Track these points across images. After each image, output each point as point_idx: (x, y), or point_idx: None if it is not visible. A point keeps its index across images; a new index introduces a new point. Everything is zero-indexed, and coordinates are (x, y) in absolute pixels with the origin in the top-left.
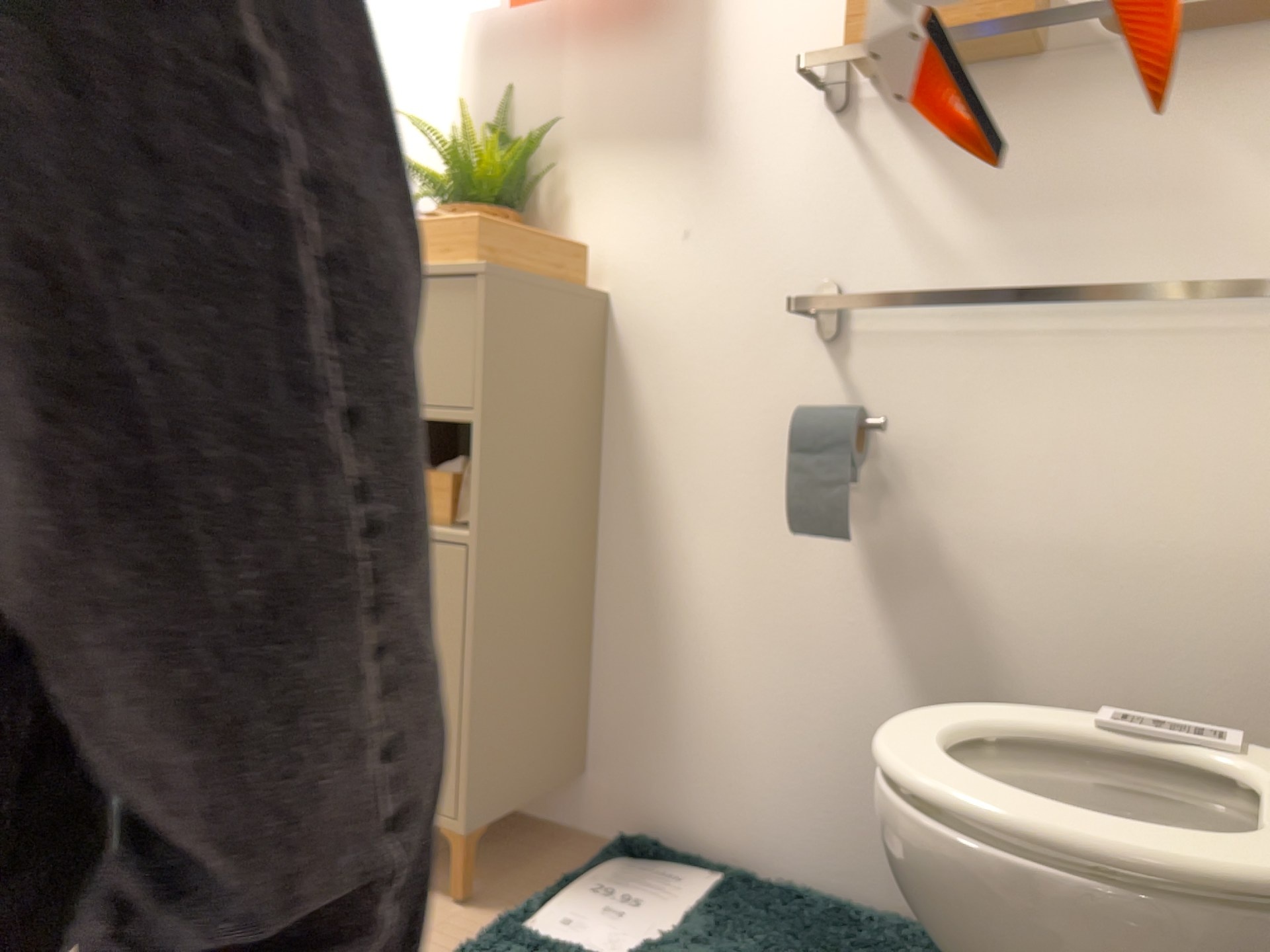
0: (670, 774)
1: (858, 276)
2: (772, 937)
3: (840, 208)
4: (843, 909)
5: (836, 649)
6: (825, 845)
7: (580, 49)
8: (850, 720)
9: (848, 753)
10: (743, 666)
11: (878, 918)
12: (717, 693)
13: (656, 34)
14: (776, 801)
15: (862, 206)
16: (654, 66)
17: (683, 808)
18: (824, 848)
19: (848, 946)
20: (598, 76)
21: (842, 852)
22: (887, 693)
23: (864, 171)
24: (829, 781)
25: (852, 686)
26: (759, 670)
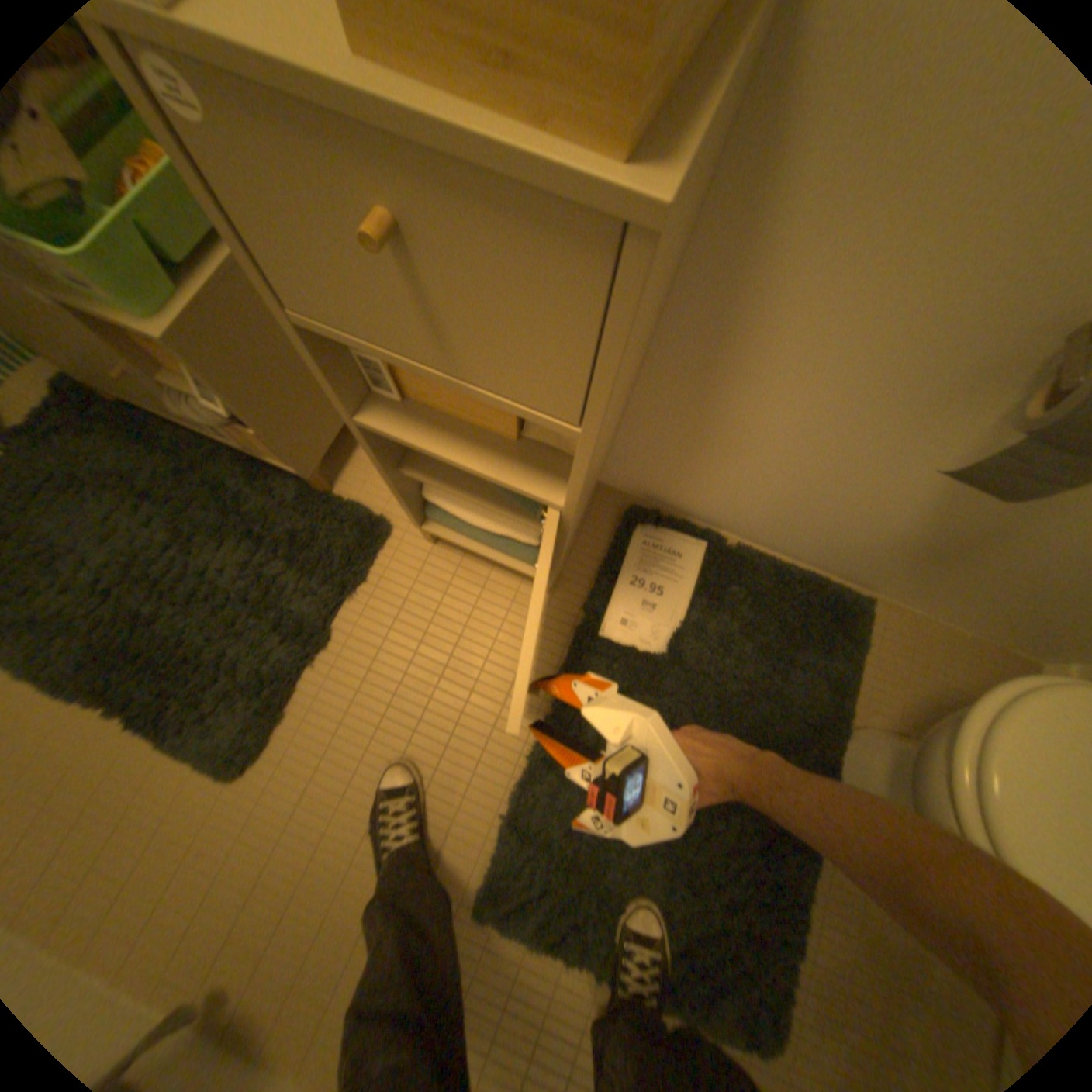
0: (680, 482)
1: None
2: (749, 617)
3: None
4: (786, 575)
5: (881, 480)
6: (785, 536)
7: None
8: (855, 508)
9: (838, 518)
10: (779, 461)
11: (806, 578)
12: (743, 464)
13: None
14: (760, 515)
15: None
16: None
17: (684, 496)
18: (783, 537)
19: (793, 618)
20: None
21: (796, 541)
22: (904, 509)
23: None
24: (810, 521)
25: (875, 498)
26: (794, 466)
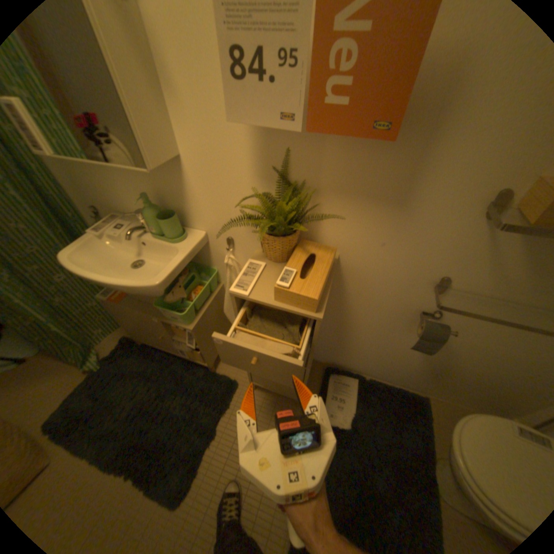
0: (342, 357)
1: (462, 277)
2: (380, 410)
3: (467, 253)
4: (390, 391)
5: (403, 351)
6: (385, 374)
7: (338, 137)
8: (402, 361)
9: (398, 365)
10: (371, 347)
11: (399, 391)
12: (361, 349)
13: (393, 142)
14: (373, 367)
15: (479, 255)
16: (387, 162)
17: (345, 362)
18: (385, 375)
19: (397, 409)
20: (349, 158)
21: (389, 376)
22: (416, 360)
23: (489, 243)
24: (390, 368)
25: (405, 357)
26: (376, 349)
